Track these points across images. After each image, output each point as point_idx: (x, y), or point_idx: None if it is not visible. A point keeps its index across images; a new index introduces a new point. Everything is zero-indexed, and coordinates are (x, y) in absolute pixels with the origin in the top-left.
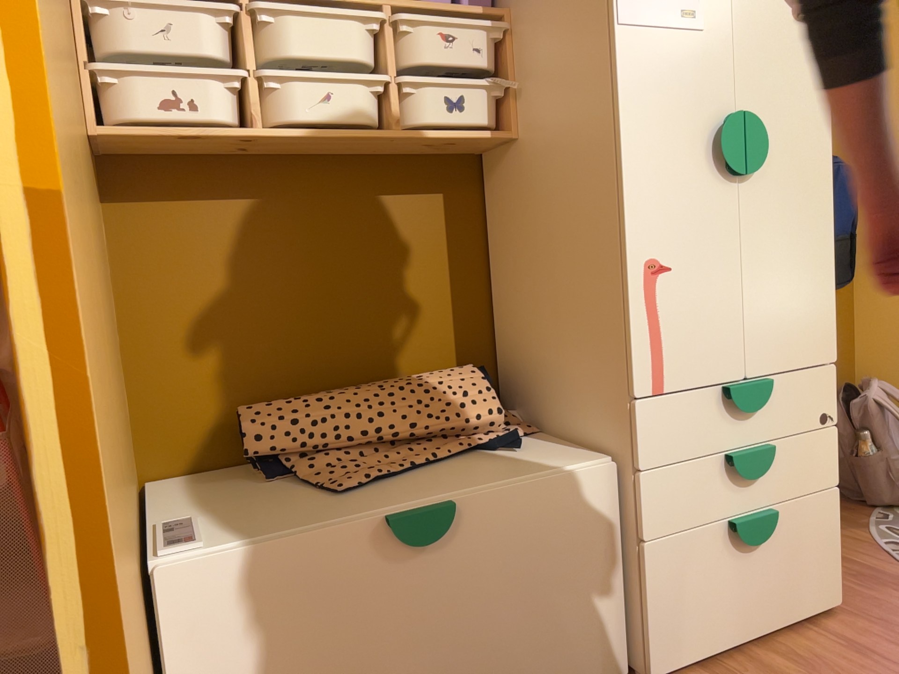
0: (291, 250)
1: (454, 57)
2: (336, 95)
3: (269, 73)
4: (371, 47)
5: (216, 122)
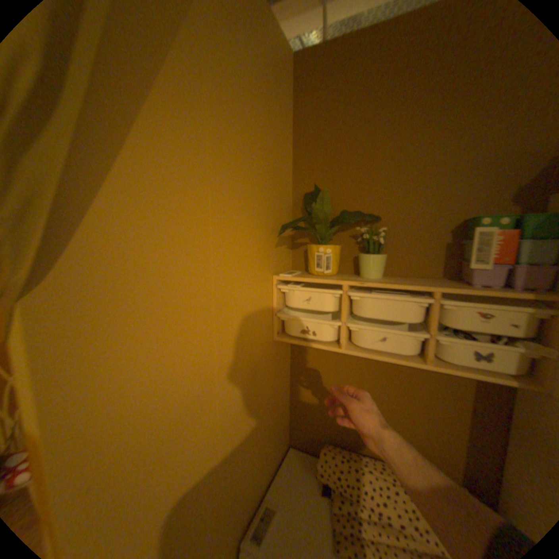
0: (365, 383)
1: (490, 328)
2: (389, 338)
3: (350, 325)
4: (425, 307)
5: (324, 339)
